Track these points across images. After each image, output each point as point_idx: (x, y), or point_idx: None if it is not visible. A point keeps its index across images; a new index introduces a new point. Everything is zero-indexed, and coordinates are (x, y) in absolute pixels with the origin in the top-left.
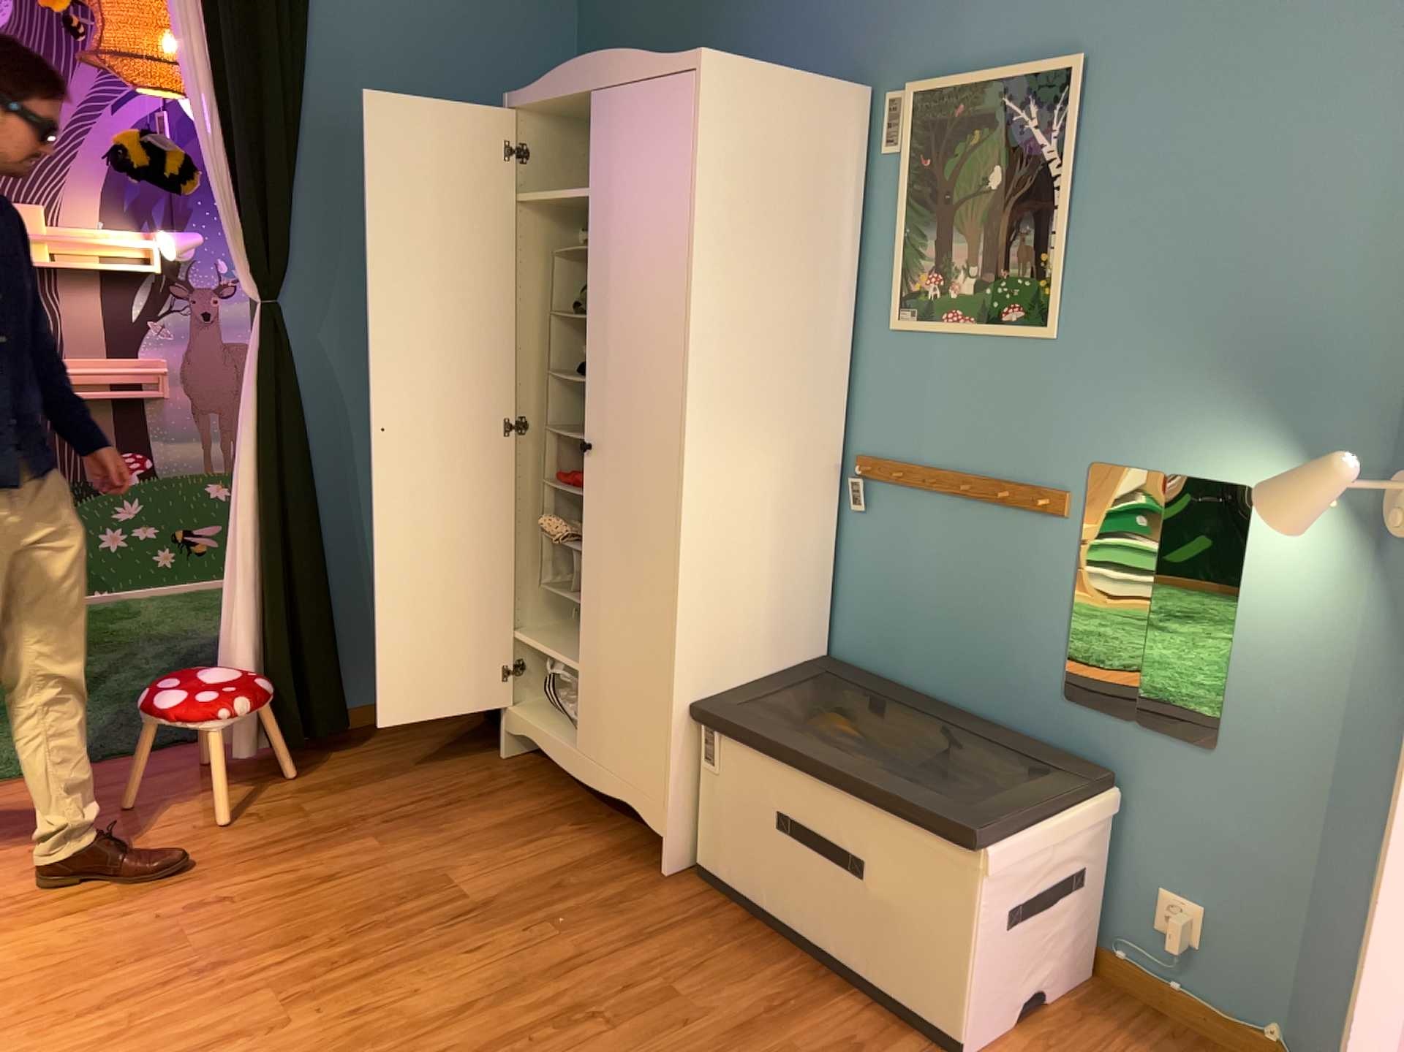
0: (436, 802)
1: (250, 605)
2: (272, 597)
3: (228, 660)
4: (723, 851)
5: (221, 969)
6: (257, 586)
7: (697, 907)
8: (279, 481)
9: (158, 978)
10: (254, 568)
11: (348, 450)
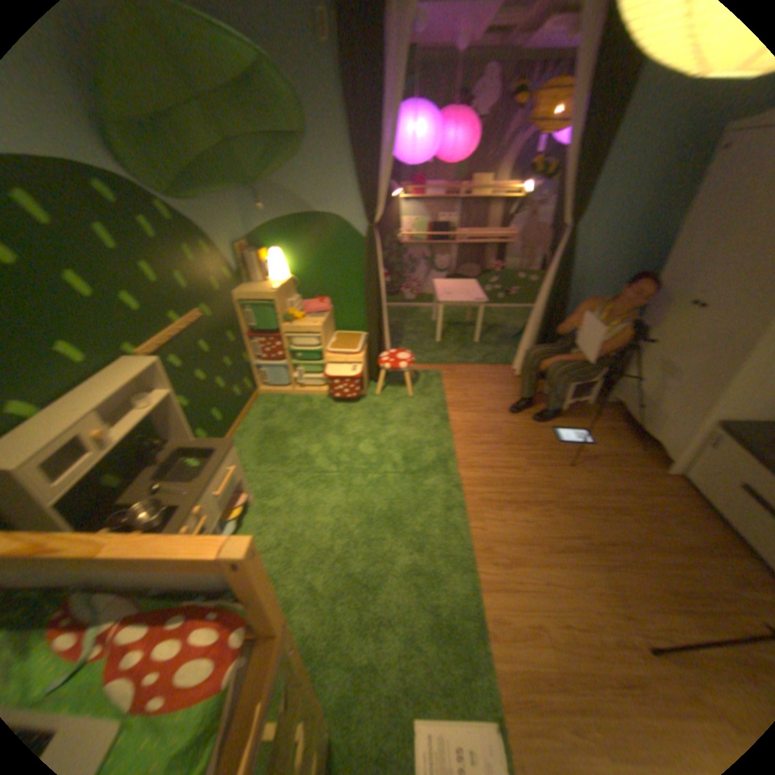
0: (580, 412)
1: (534, 332)
2: (544, 333)
3: (523, 347)
4: (703, 480)
5: (511, 445)
6: (538, 326)
7: (680, 493)
8: (557, 294)
9: (495, 441)
10: (540, 321)
11: (583, 282)
